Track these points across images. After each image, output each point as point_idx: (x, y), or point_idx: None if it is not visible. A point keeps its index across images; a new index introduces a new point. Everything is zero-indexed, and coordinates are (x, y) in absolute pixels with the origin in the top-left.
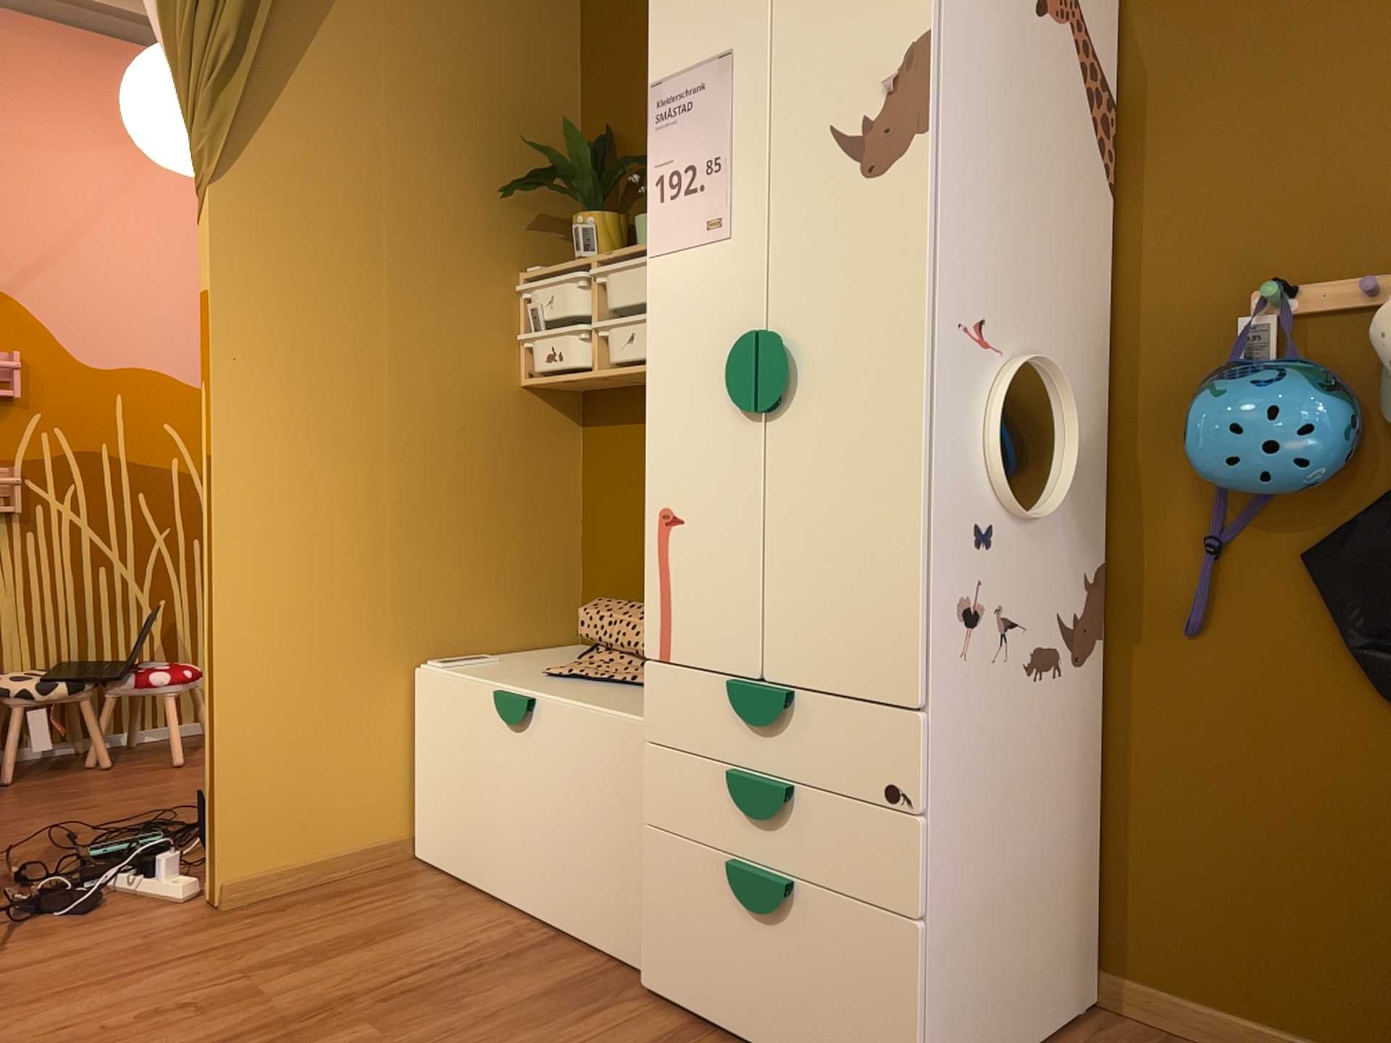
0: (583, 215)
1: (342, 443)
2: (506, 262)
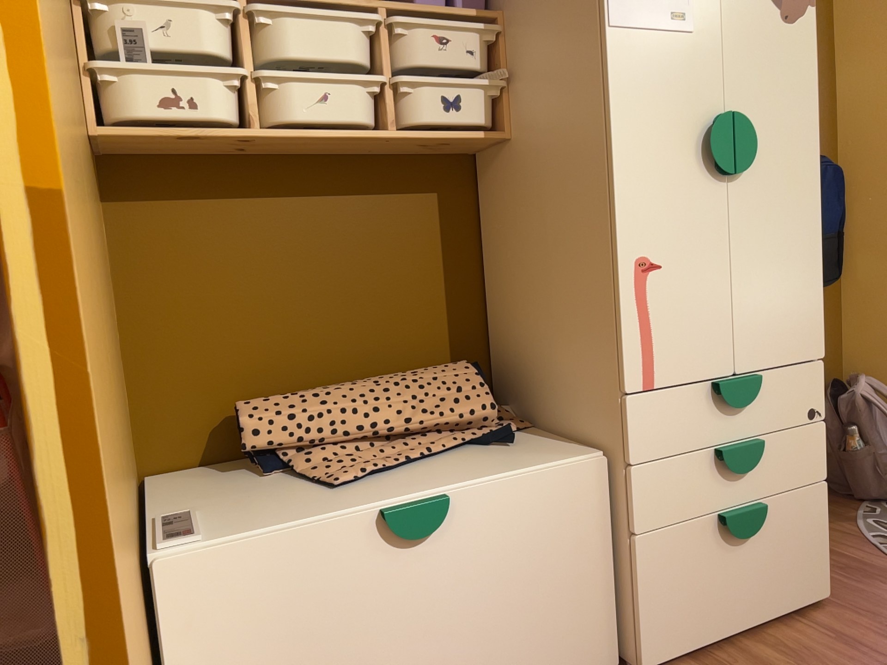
0: None
1: None
2: None
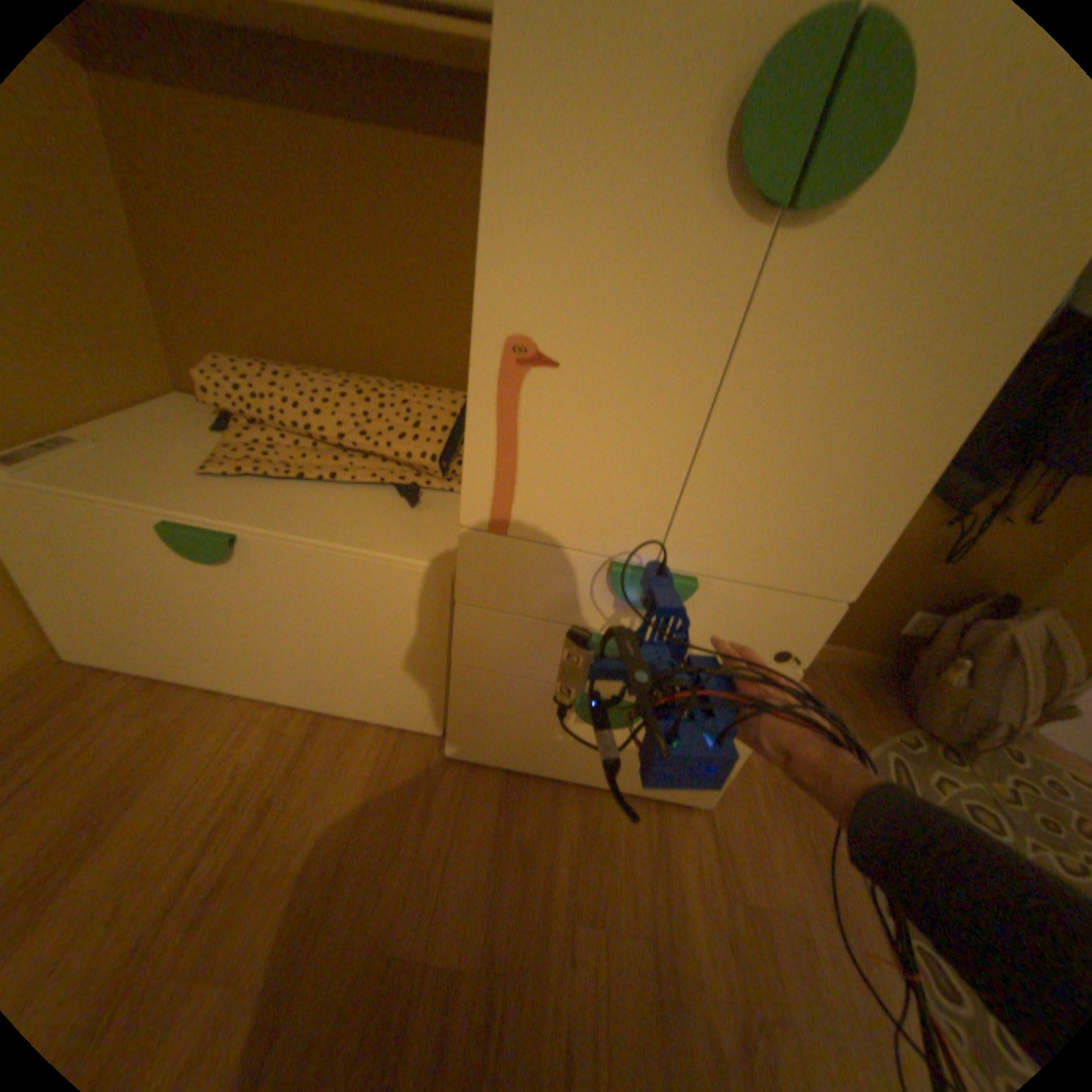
0: None
1: None
2: None
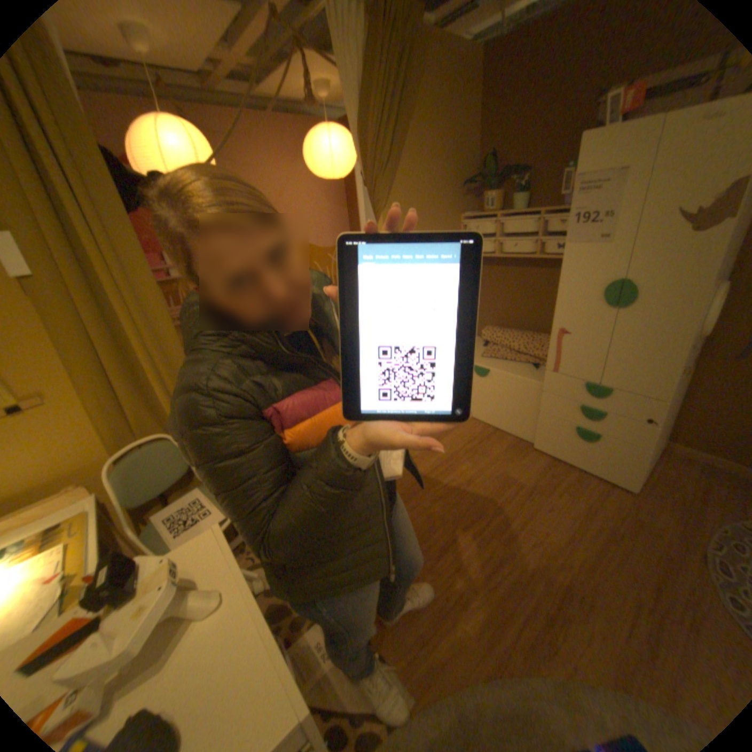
0: (489, 192)
1: None
2: (457, 212)
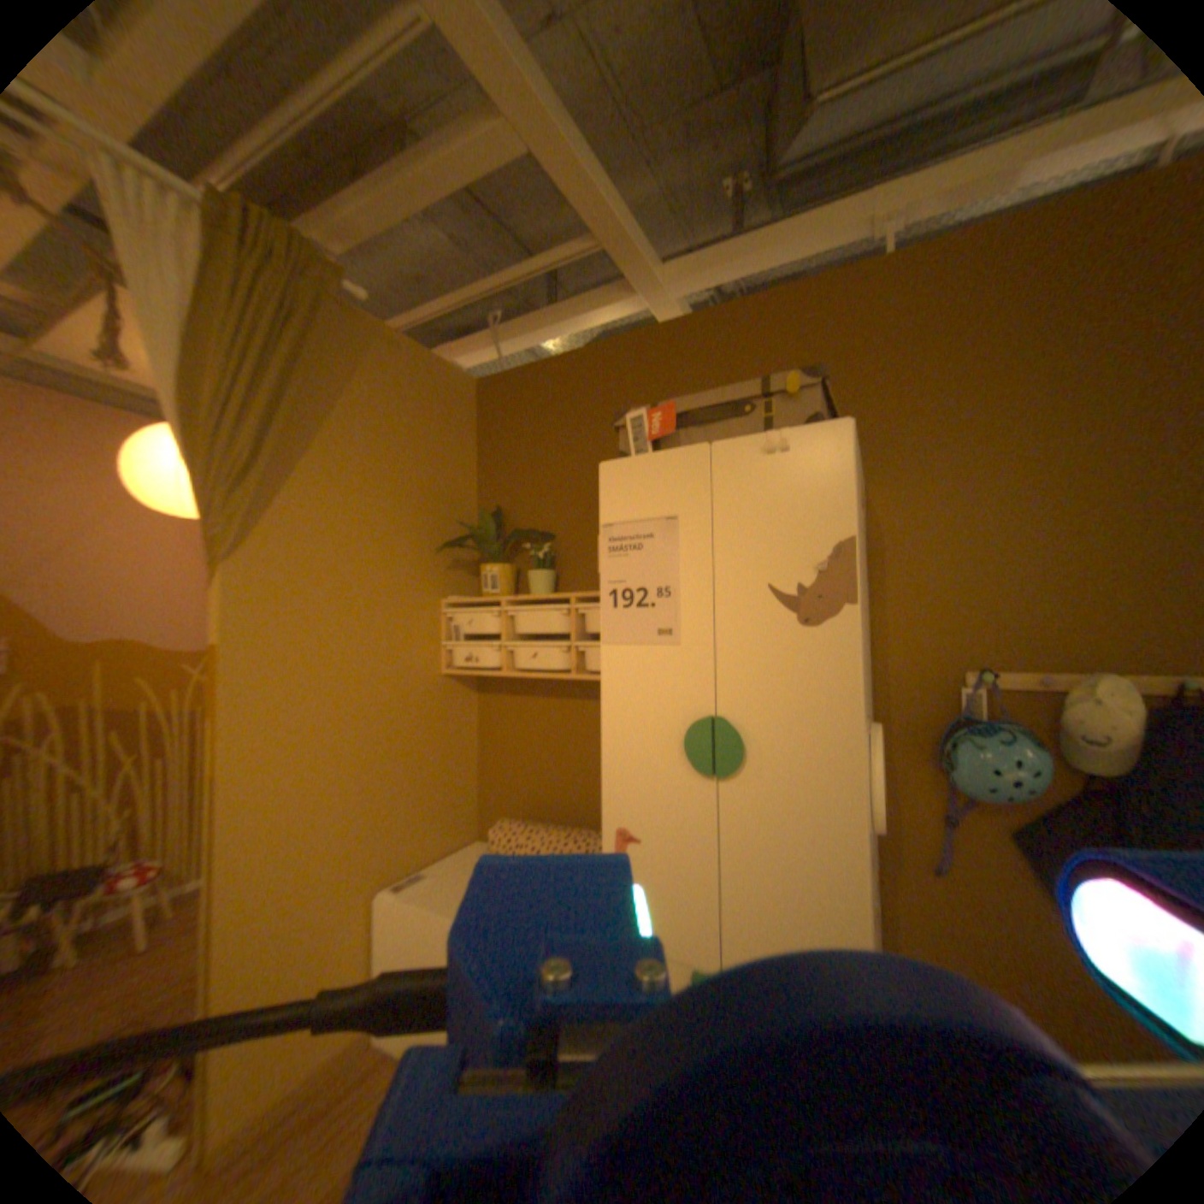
0: (491, 565)
1: (324, 743)
2: (435, 593)
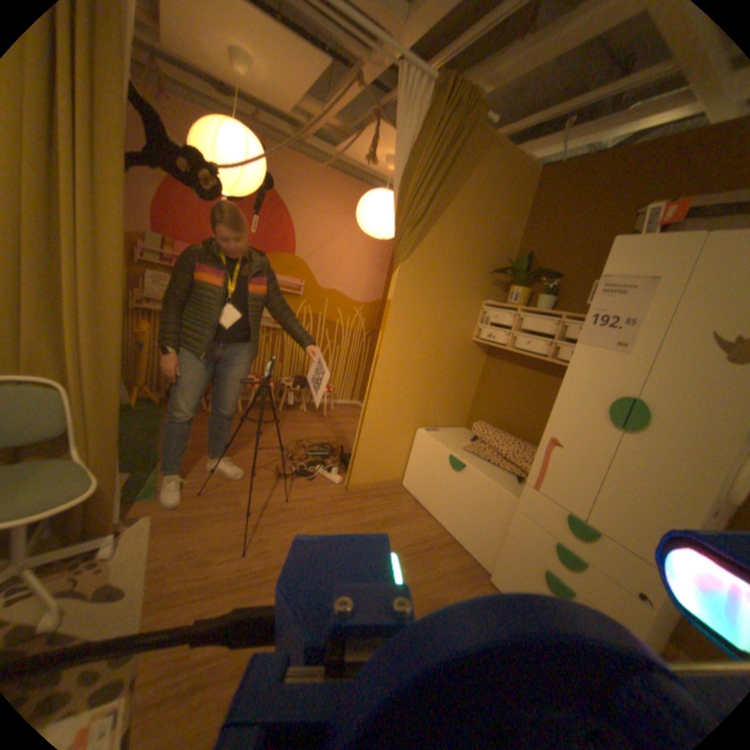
0: (516, 286)
1: (415, 355)
2: (480, 296)
